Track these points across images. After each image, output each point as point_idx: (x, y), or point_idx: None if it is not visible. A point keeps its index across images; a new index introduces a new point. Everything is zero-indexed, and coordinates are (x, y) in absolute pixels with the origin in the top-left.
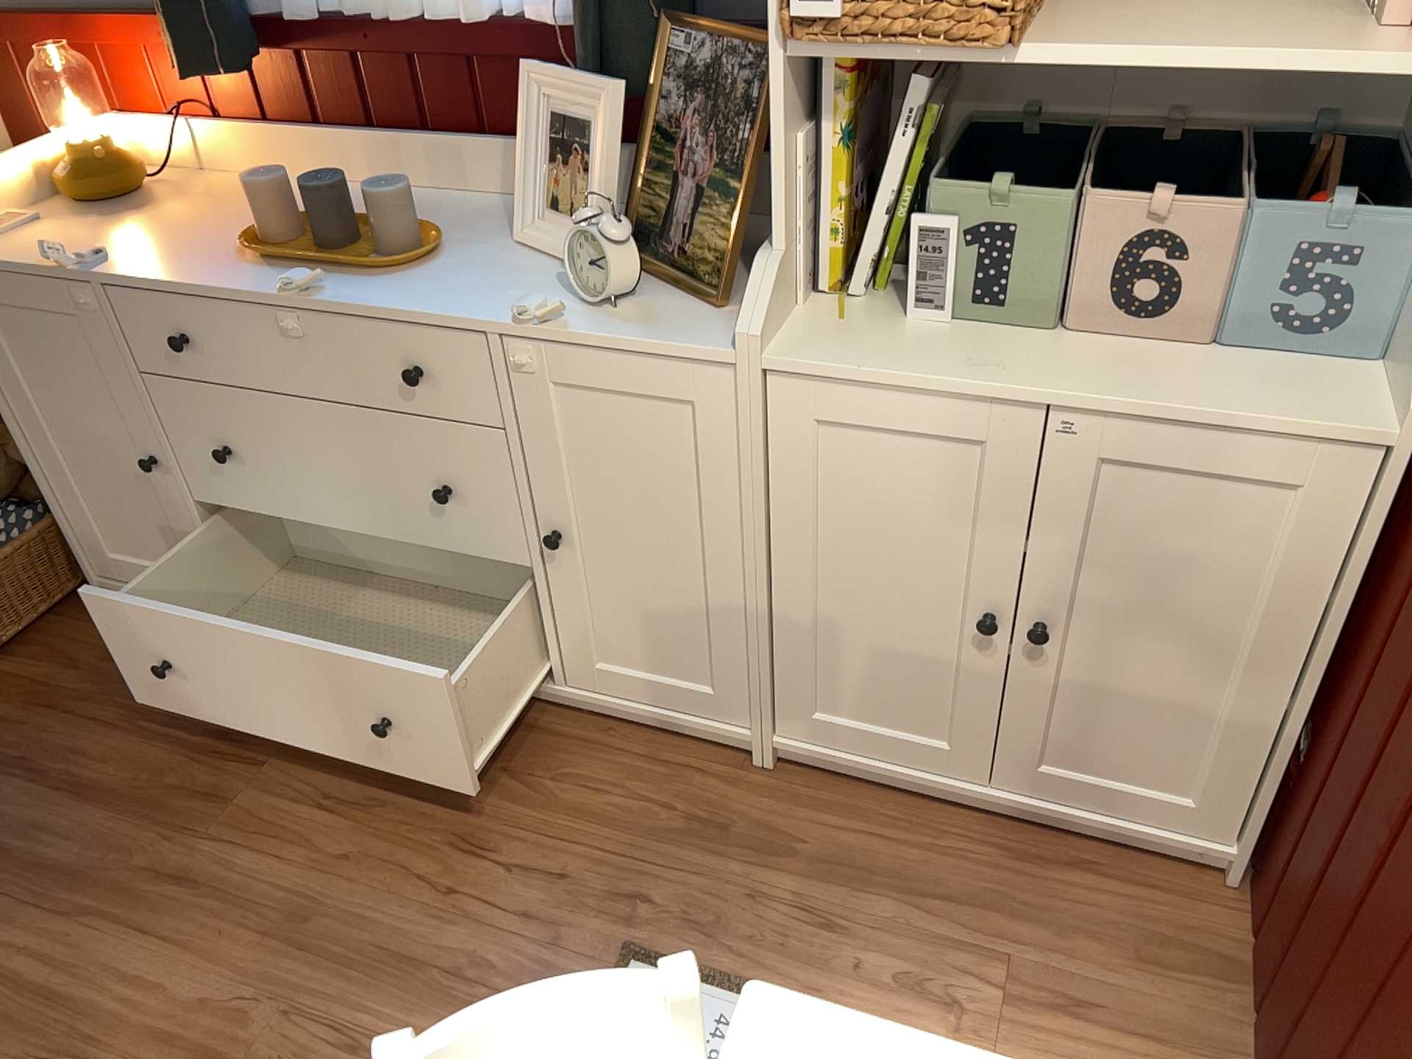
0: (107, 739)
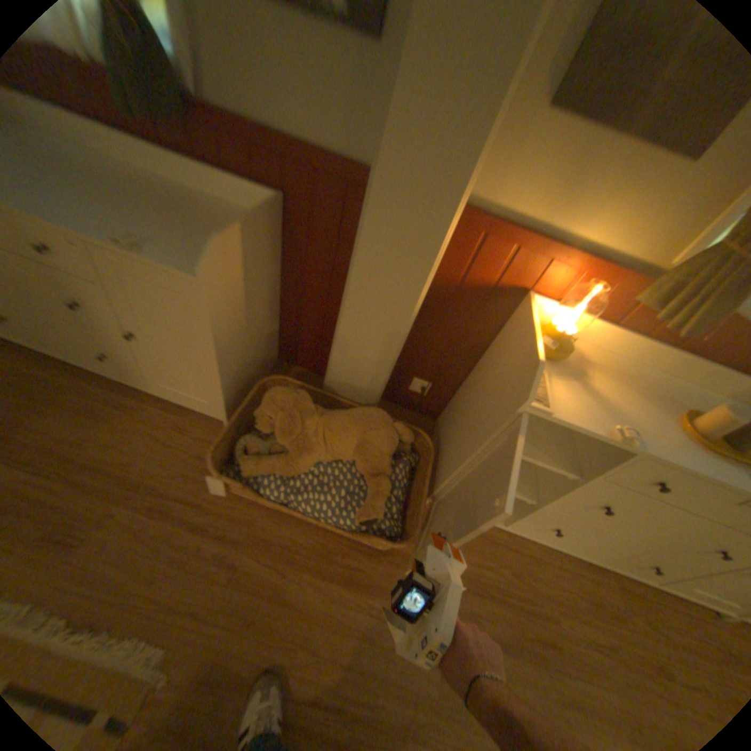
0: (479, 608)
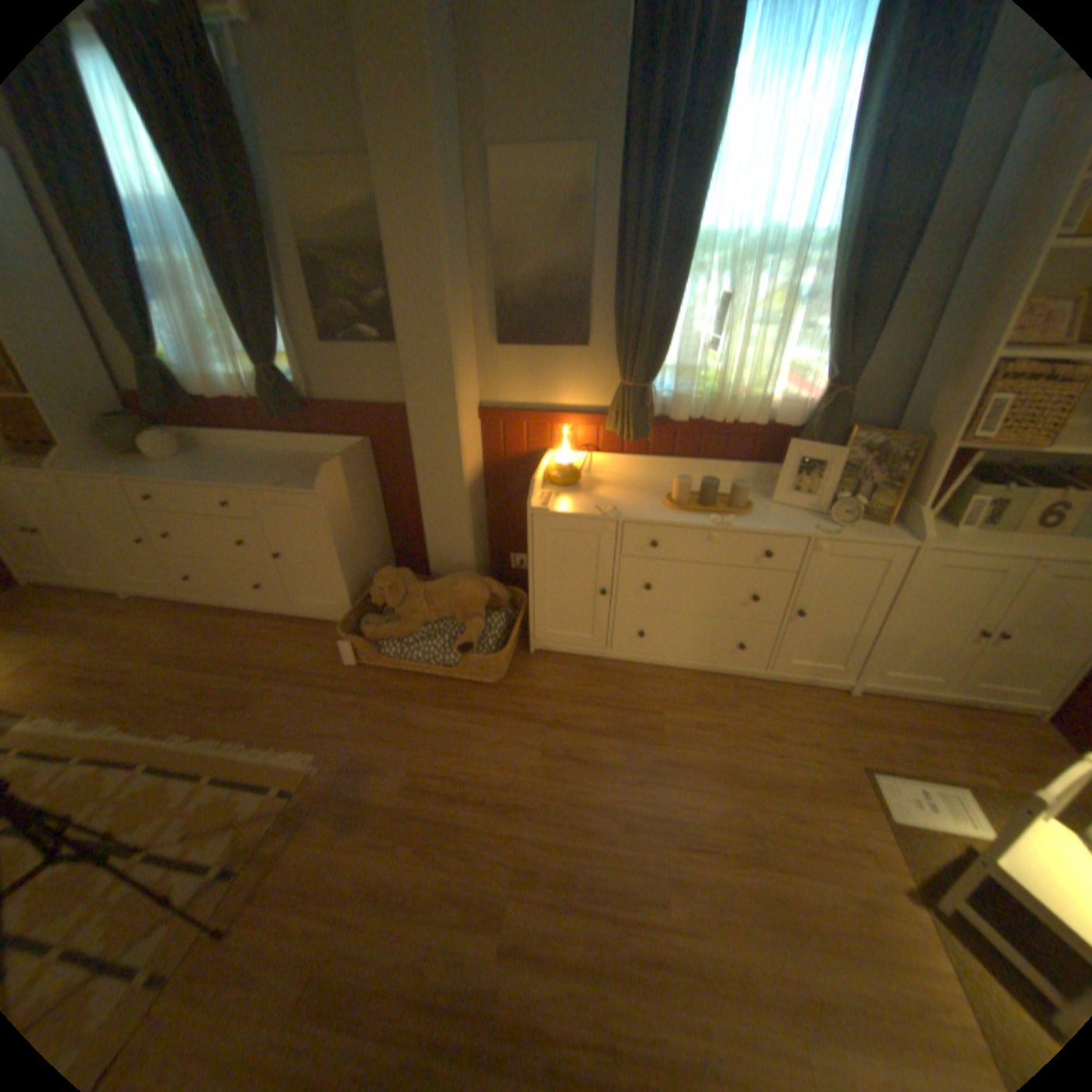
0: (580, 712)
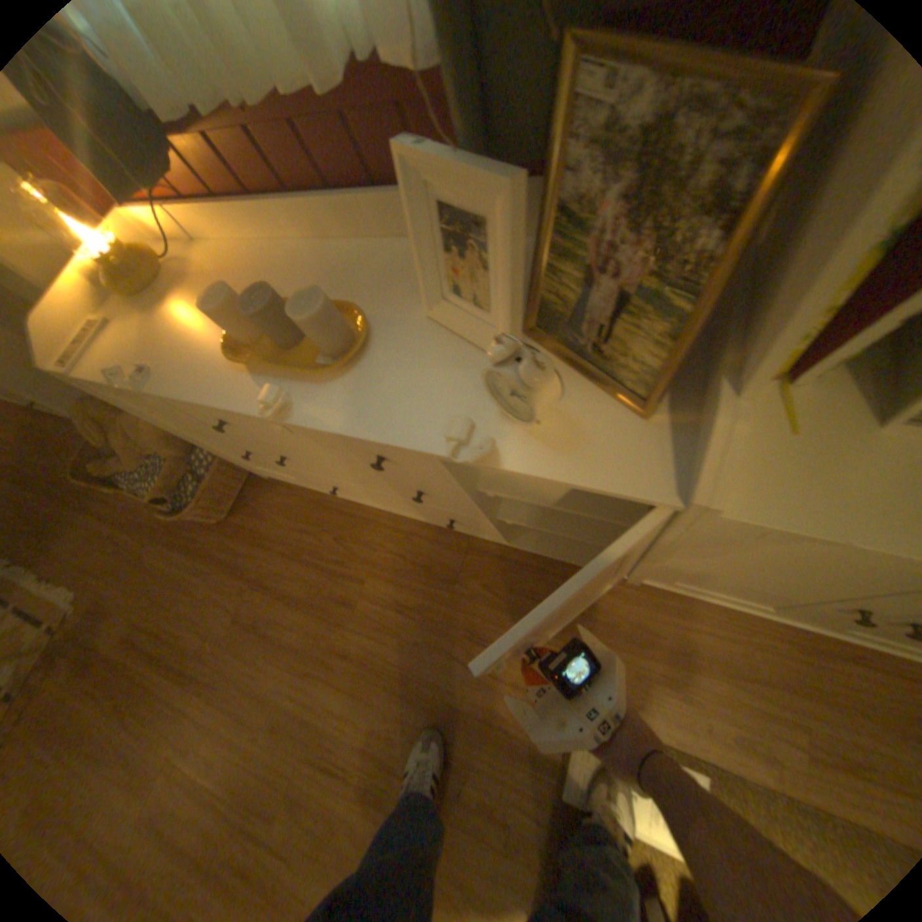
0: (283, 570)
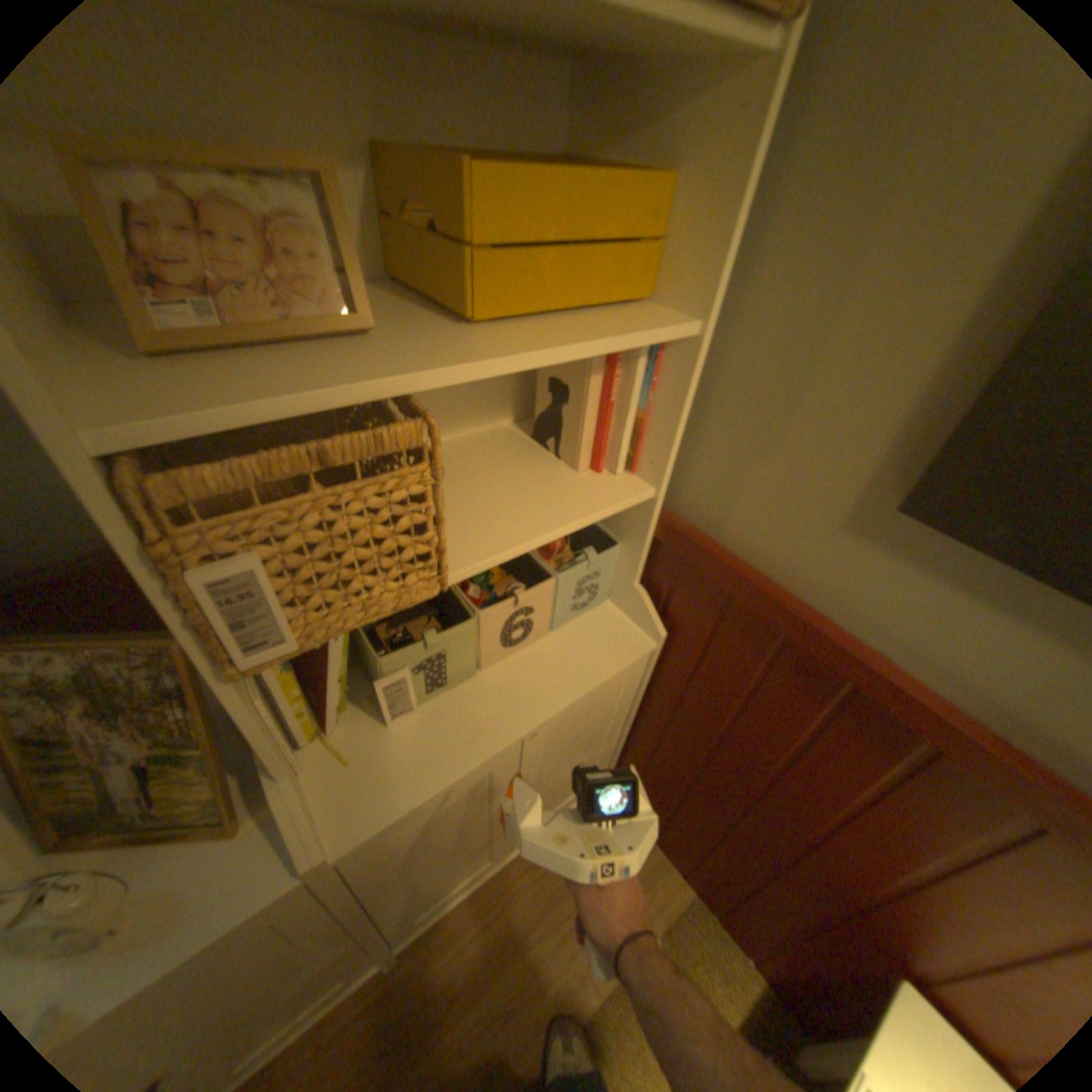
0: None
